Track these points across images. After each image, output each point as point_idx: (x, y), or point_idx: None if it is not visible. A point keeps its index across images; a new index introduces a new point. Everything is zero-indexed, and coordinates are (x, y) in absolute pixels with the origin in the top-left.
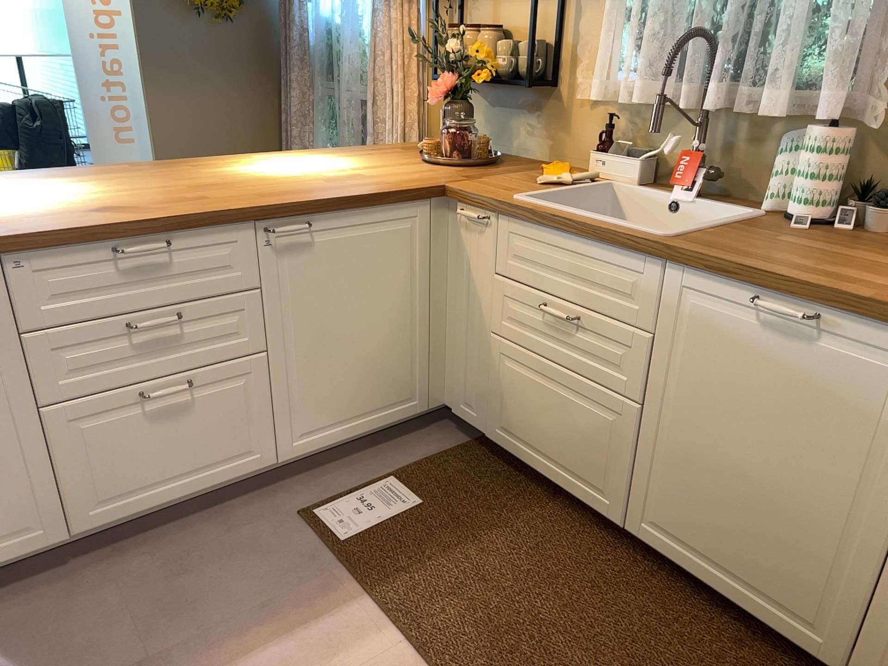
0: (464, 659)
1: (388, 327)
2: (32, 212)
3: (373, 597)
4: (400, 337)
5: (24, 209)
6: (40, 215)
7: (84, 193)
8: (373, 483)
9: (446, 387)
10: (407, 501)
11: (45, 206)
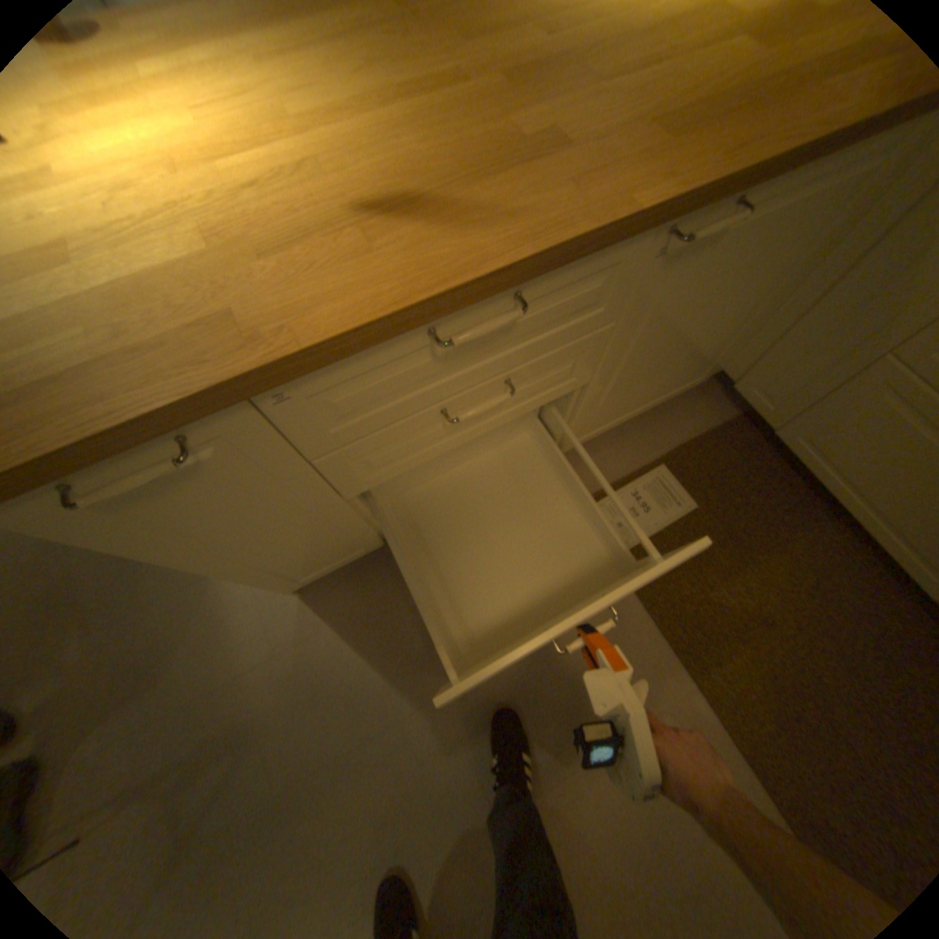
0: (755, 722)
1: (732, 320)
2: (251, 212)
3: (664, 631)
4: (736, 326)
5: (232, 192)
6: (272, 232)
7: (319, 100)
8: (646, 473)
9: (740, 359)
10: (683, 504)
11: (265, 176)
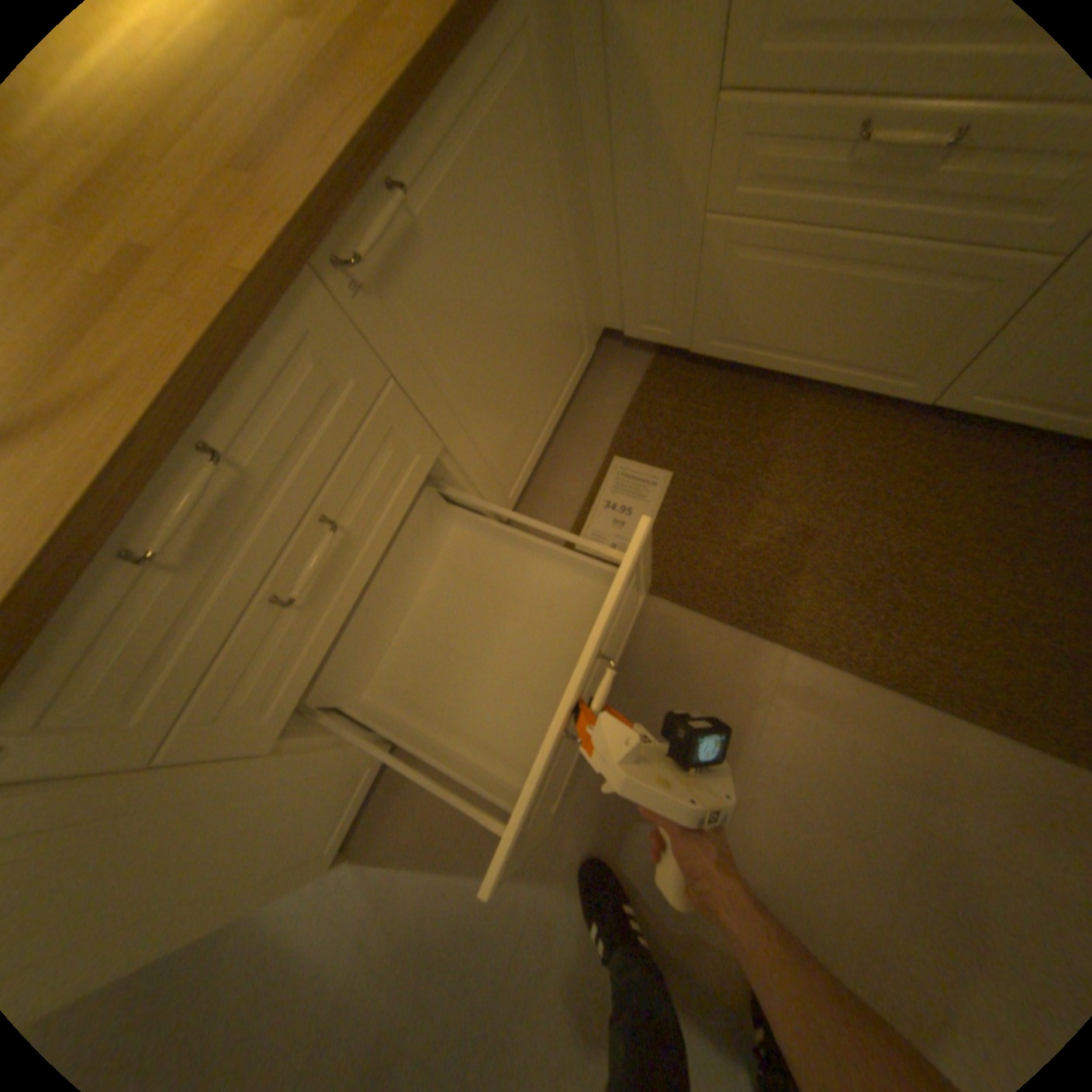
0: (858, 640)
1: (545, 284)
2: None
3: (719, 618)
4: (559, 285)
5: None
6: None
7: None
8: (603, 476)
9: (606, 307)
10: (656, 481)
11: None
